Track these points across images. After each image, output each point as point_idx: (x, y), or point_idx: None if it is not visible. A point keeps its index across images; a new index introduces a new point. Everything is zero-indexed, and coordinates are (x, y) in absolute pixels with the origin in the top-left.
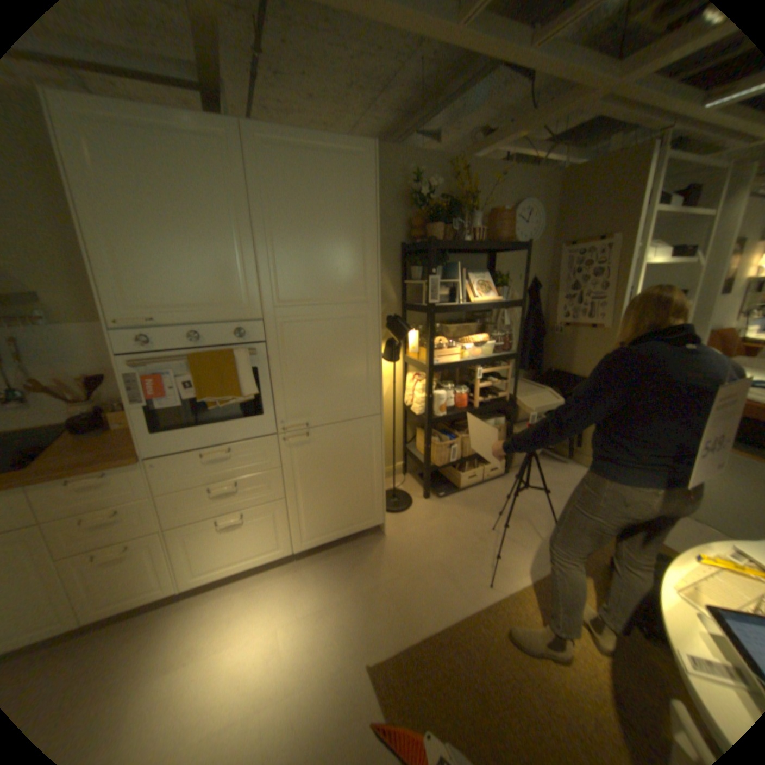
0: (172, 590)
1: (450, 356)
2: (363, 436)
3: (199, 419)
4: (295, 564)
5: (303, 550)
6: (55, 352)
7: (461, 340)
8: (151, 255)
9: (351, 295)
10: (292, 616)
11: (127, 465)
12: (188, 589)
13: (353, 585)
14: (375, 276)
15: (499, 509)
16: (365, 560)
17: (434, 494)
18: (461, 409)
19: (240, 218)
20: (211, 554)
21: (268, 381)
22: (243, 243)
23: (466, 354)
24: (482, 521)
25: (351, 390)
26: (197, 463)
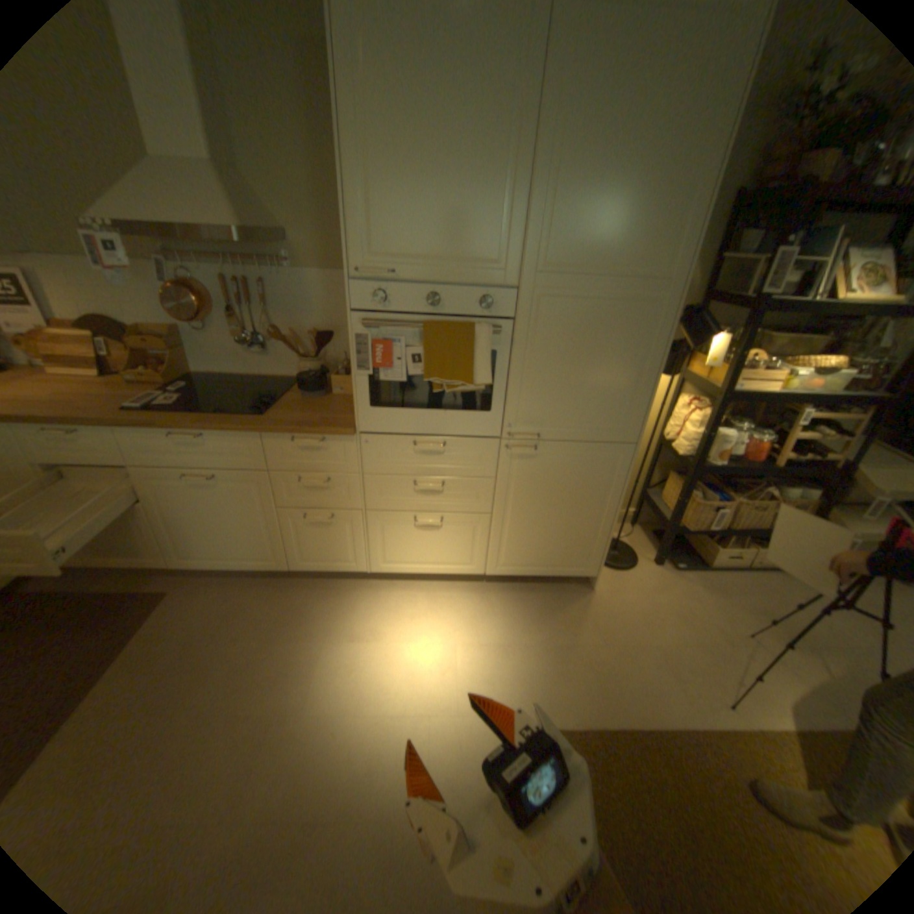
0: (366, 568)
1: (766, 383)
2: (604, 467)
3: (420, 402)
4: (485, 586)
5: (497, 575)
6: (295, 301)
7: (794, 361)
8: (407, 185)
9: (648, 266)
10: (475, 639)
11: (347, 436)
12: (379, 573)
13: (547, 634)
14: (695, 239)
15: (769, 614)
16: (565, 612)
17: (671, 563)
18: (753, 463)
19: (524, 133)
20: (406, 547)
21: (505, 372)
22: (520, 173)
23: (795, 383)
24: (738, 621)
25: (607, 403)
26: (411, 450)
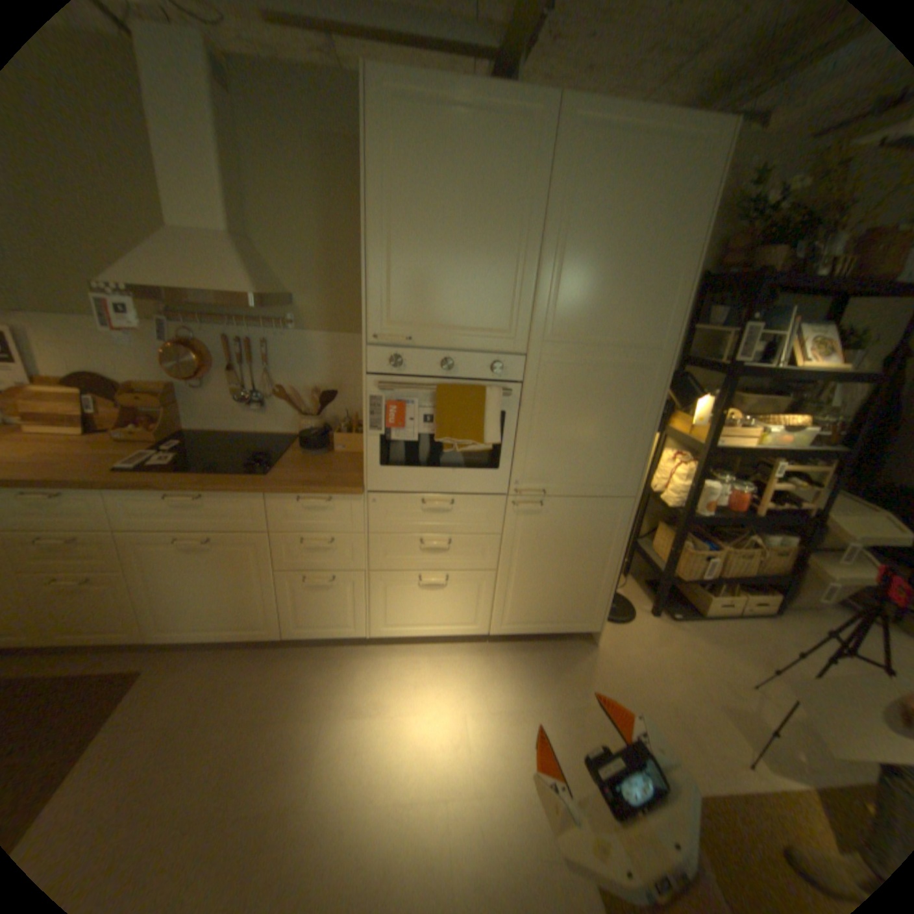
0: (365, 634)
1: (744, 440)
2: (606, 521)
3: (429, 461)
4: (488, 647)
5: (501, 635)
6: (298, 362)
7: (765, 420)
8: (427, 265)
9: (642, 338)
10: (485, 708)
11: (355, 495)
12: (379, 638)
13: (558, 697)
14: (681, 316)
15: (767, 663)
16: (573, 671)
17: (667, 615)
18: (737, 513)
19: (533, 225)
20: (409, 609)
21: (513, 432)
22: (529, 258)
23: (769, 439)
24: (741, 673)
25: (608, 461)
26: (418, 509)
